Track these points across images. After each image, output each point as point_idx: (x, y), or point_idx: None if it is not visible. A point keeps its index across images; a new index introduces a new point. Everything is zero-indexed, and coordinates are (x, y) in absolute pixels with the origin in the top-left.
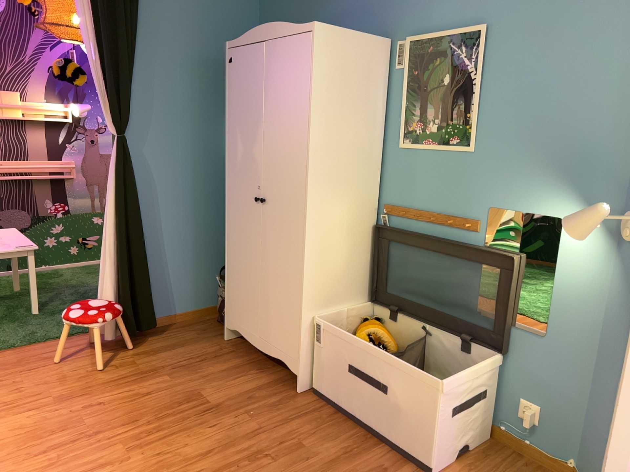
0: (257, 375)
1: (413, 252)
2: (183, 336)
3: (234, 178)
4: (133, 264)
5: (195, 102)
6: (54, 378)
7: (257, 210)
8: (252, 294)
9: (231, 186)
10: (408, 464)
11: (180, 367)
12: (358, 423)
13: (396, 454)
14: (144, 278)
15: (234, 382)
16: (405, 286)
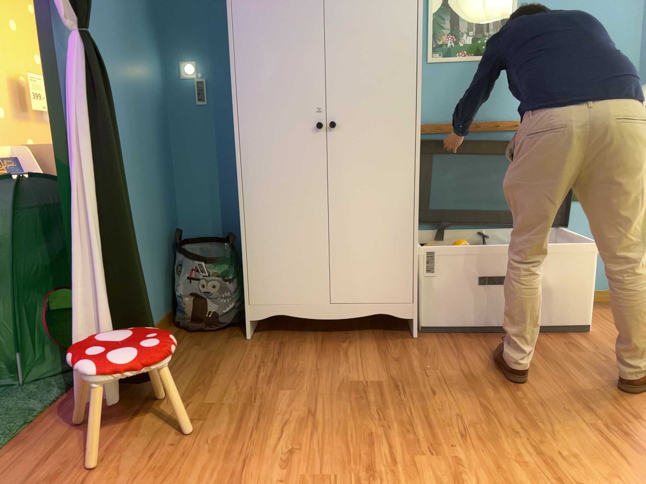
0: (353, 345)
1: (453, 165)
2: (190, 357)
3: (258, 106)
4: (132, 258)
5: (120, 2)
6: (138, 479)
7: (317, 140)
8: (312, 253)
9: (251, 118)
10: (569, 334)
11: (270, 378)
12: (498, 330)
13: (553, 333)
14: (142, 280)
15: (352, 359)
16: (446, 203)
